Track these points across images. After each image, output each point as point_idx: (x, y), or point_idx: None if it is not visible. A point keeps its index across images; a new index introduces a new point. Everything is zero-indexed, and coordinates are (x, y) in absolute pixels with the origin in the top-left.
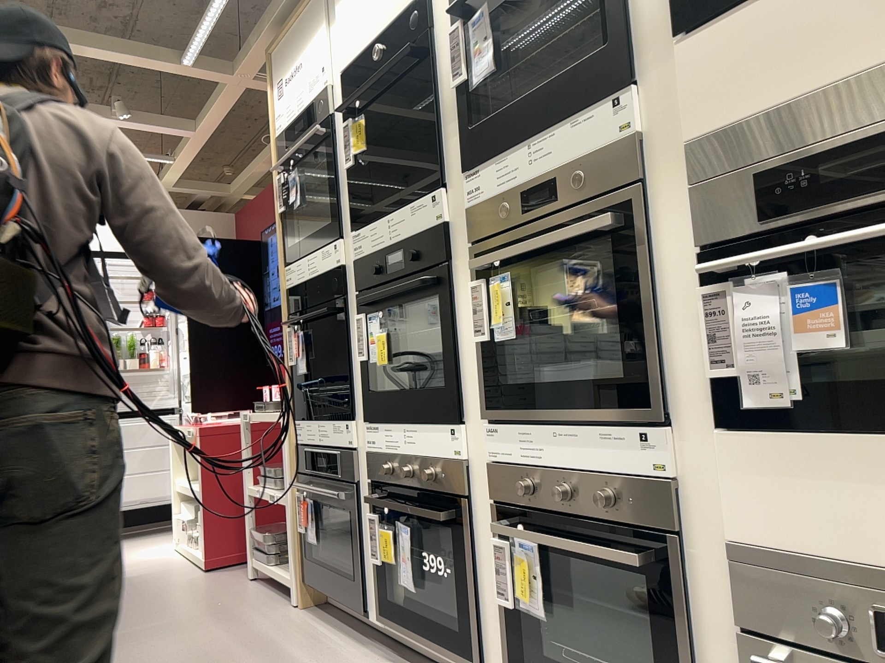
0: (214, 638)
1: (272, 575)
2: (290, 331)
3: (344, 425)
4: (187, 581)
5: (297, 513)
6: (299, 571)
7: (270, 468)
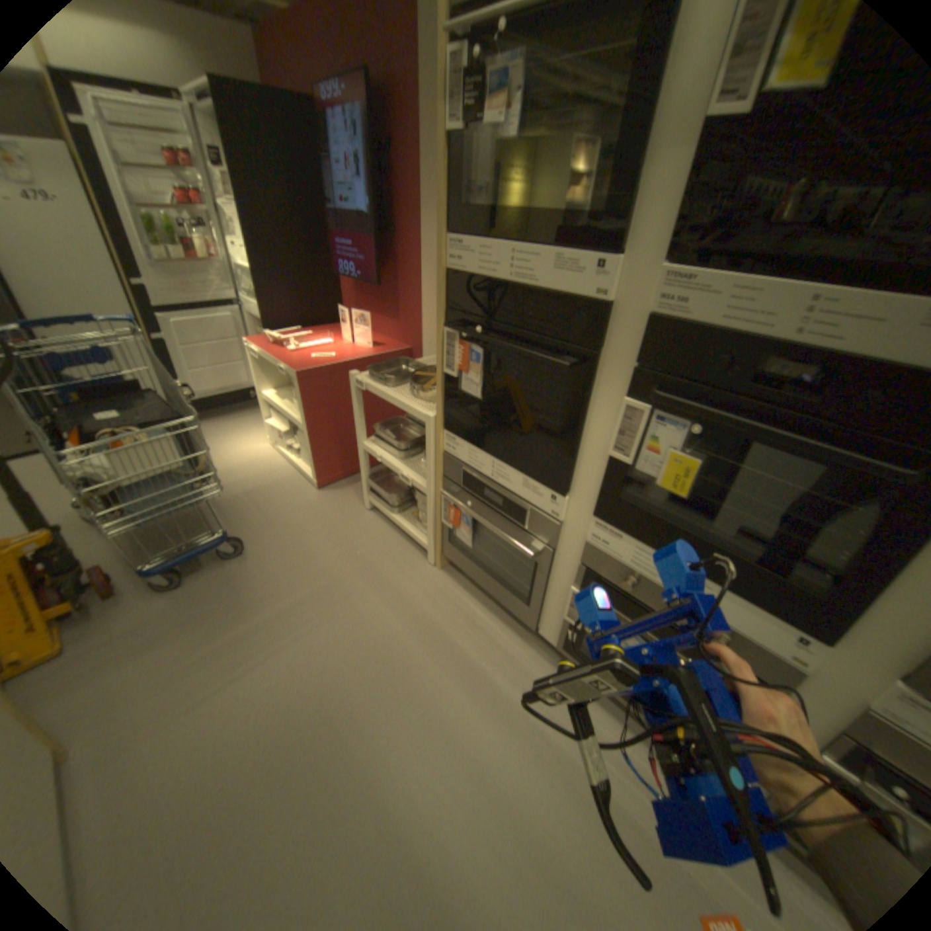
0: (383, 621)
1: (400, 527)
2: (455, 337)
3: (550, 494)
4: (309, 509)
5: (444, 511)
6: (440, 548)
7: (387, 433)
